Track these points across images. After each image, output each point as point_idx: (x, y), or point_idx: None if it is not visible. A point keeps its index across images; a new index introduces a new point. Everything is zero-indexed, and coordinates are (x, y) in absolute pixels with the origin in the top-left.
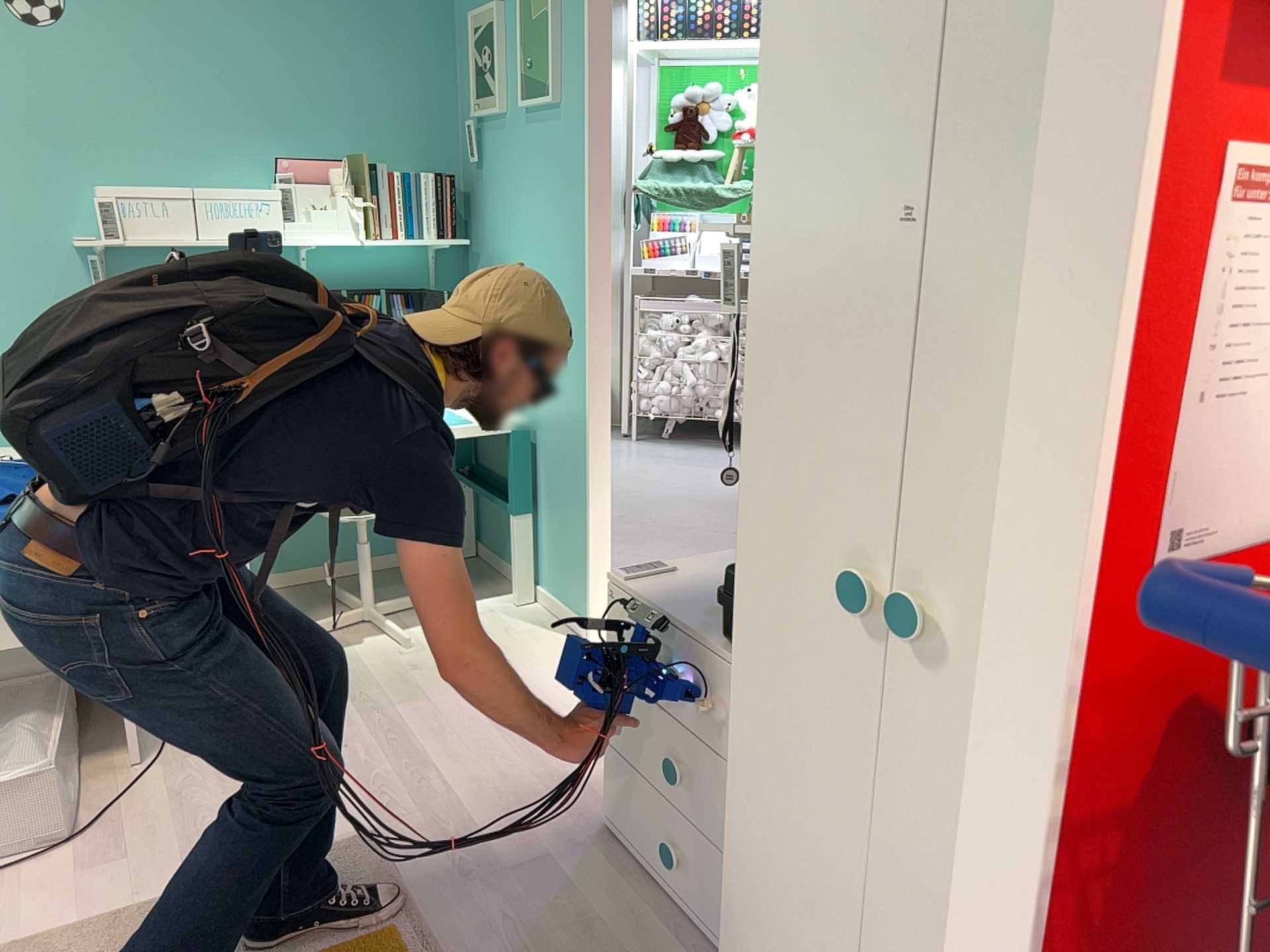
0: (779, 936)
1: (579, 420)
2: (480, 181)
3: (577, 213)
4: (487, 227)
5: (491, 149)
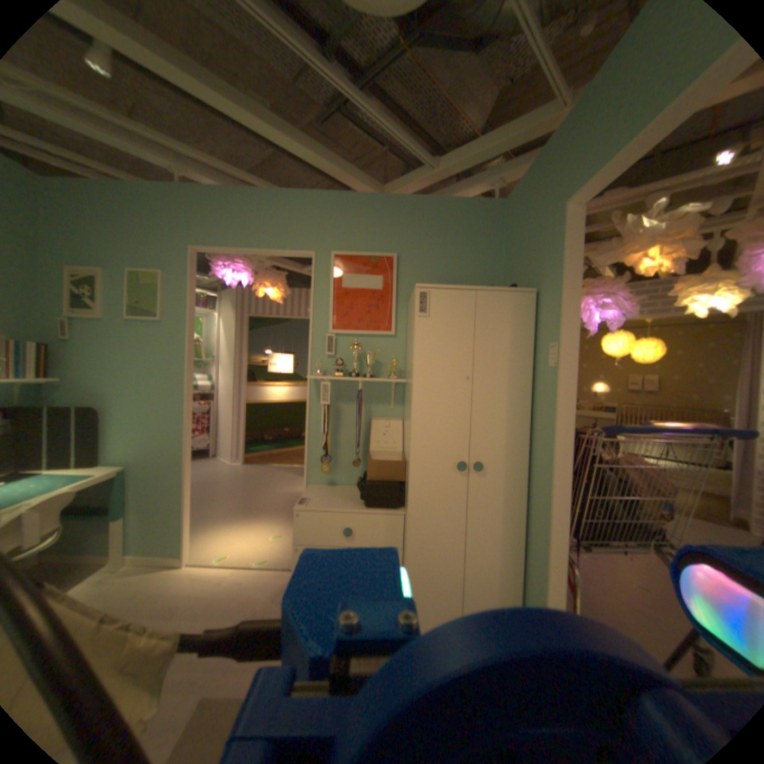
0: (431, 580)
1: (174, 462)
2: (65, 350)
3: (175, 370)
4: (73, 374)
5: (81, 335)
